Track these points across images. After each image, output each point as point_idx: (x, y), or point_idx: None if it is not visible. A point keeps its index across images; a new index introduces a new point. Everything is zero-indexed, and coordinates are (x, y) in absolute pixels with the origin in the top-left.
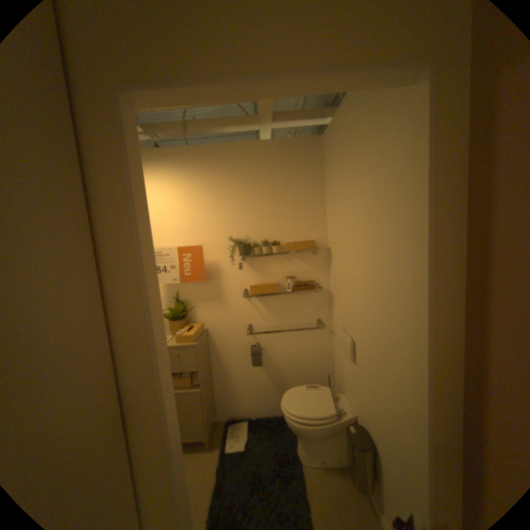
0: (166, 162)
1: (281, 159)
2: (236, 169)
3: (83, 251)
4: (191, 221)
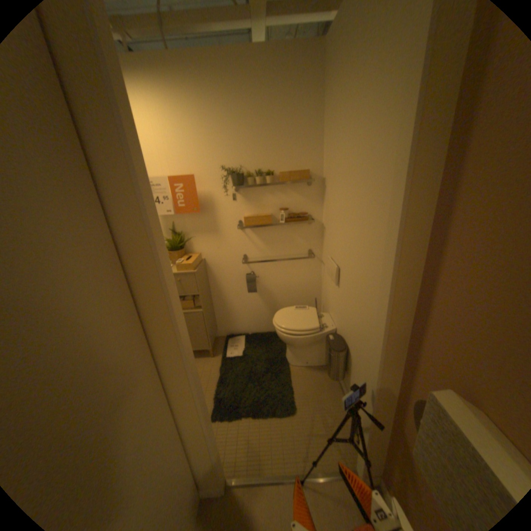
0: (144, 73)
1: (276, 70)
2: (226, 83)
3: (77, 173)
4: (179, 148)
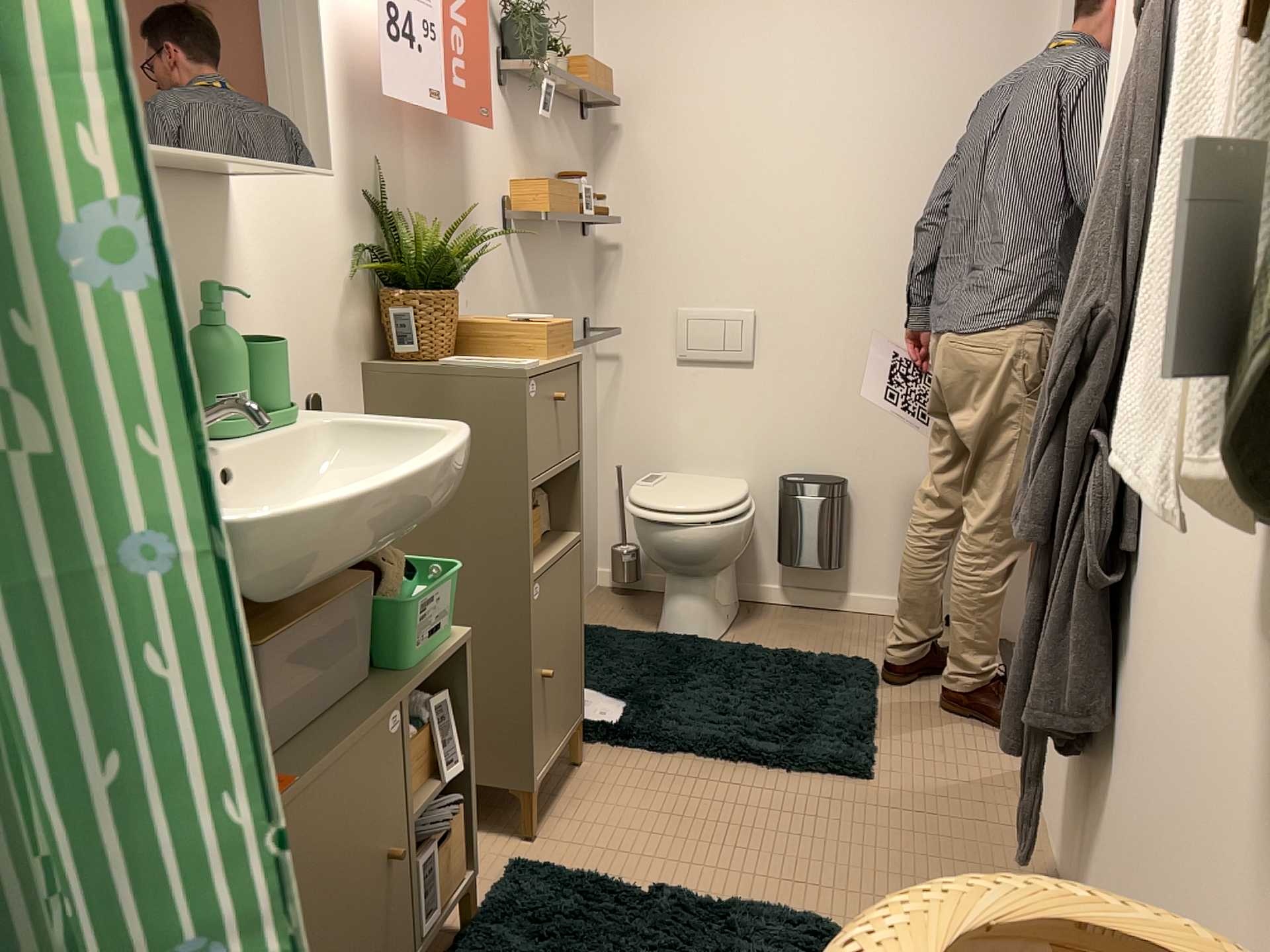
0: None
1: None
2: None
3: None
4: None
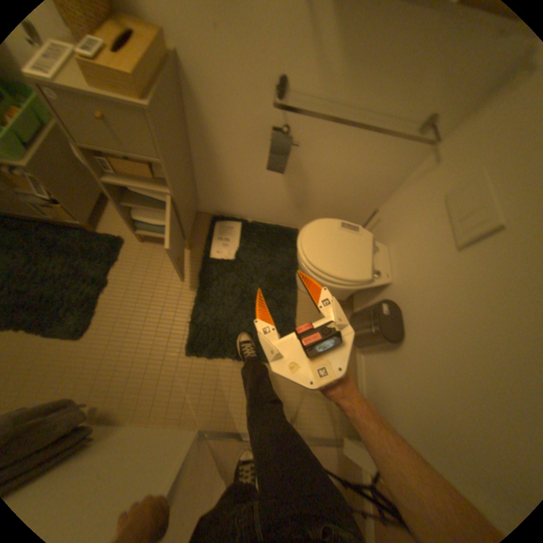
0: None
1: None
2: None
3: None
4: None
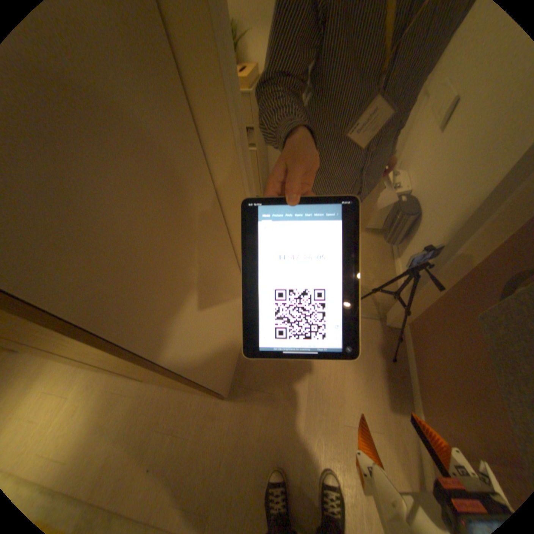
0: None
1: None
2: None
3: None
4: None
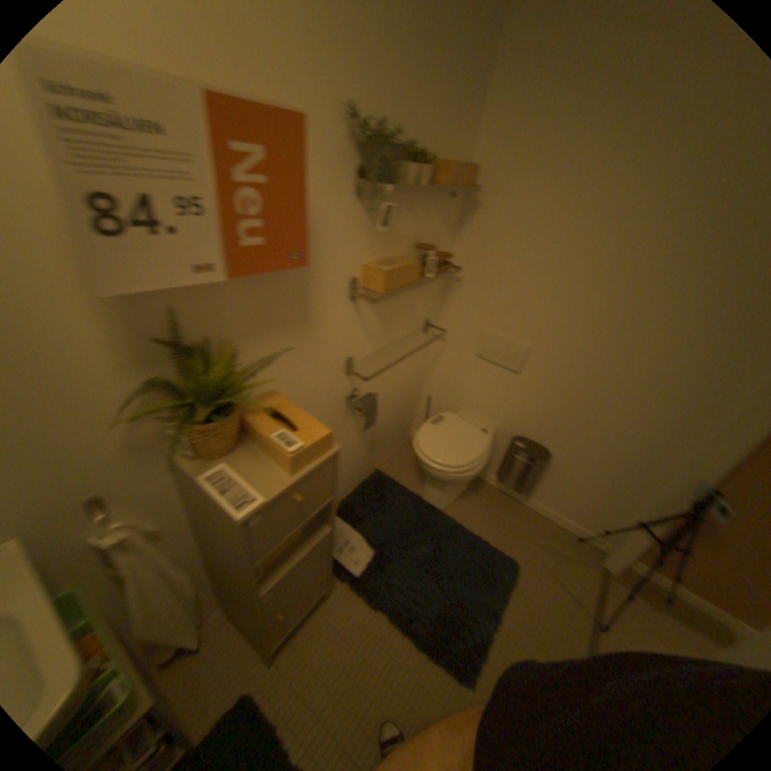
0: None
1: None
2: None
3: None
4: None
